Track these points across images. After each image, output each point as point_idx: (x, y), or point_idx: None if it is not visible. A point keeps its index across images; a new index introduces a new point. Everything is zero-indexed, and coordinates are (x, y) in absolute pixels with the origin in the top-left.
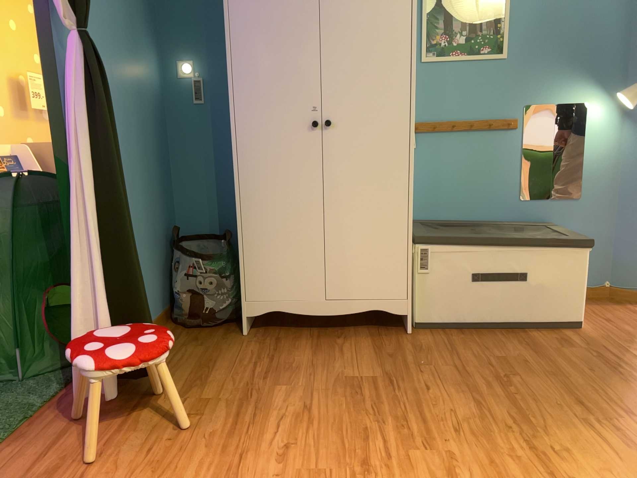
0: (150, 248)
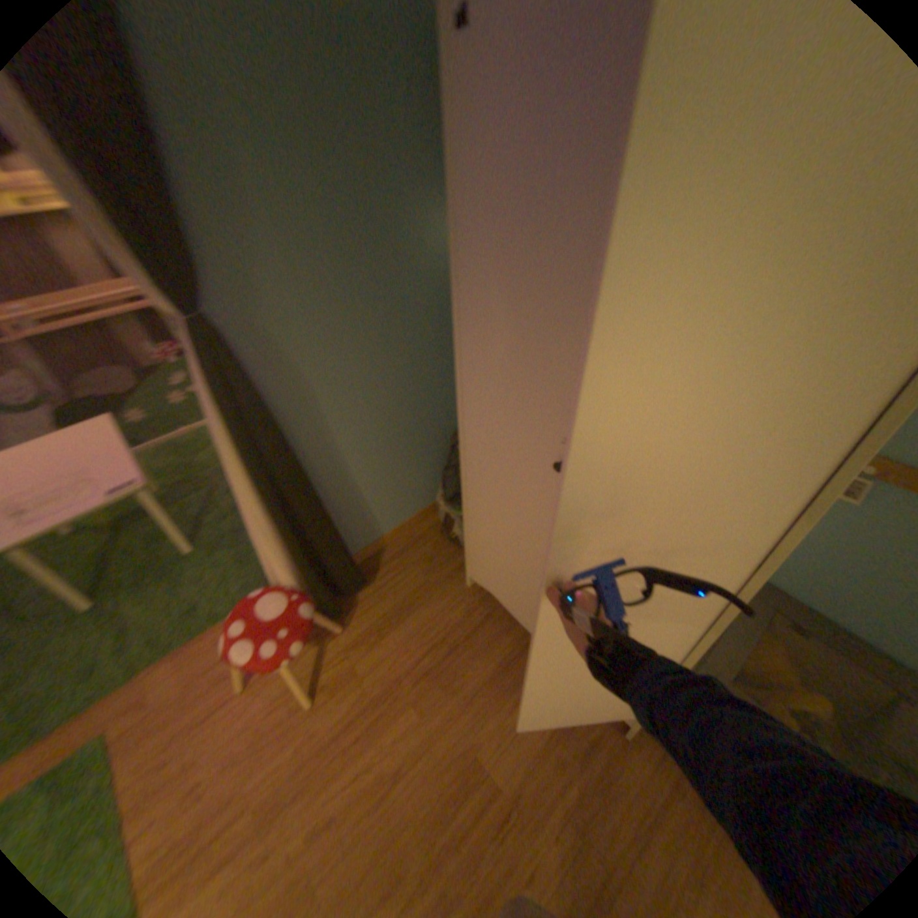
0: (416, 460)
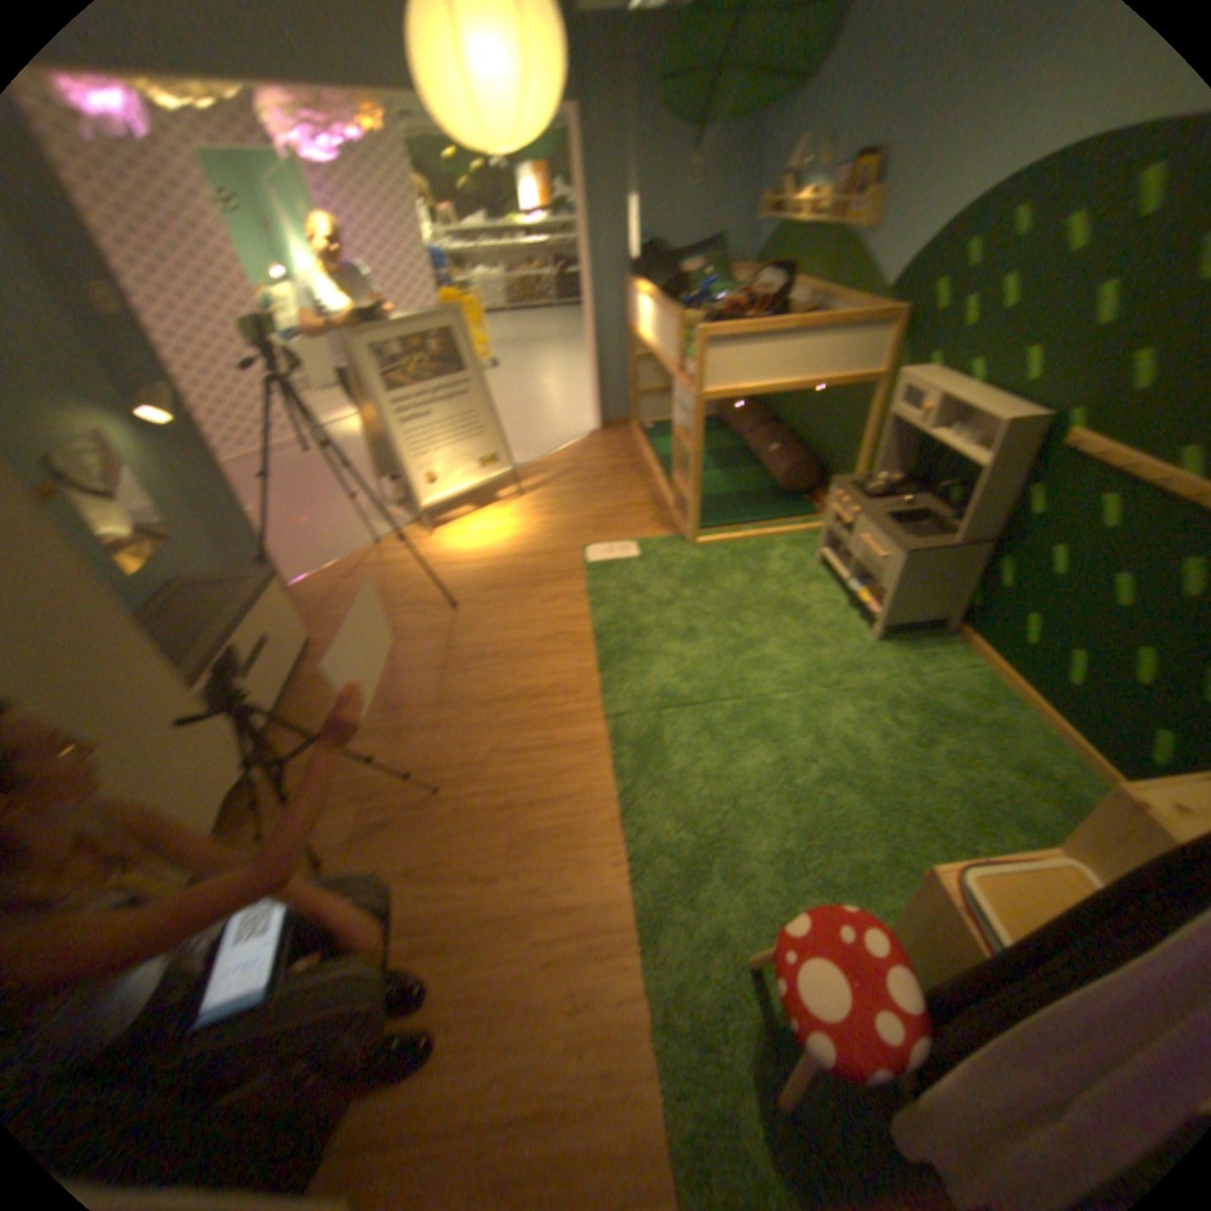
0: None
